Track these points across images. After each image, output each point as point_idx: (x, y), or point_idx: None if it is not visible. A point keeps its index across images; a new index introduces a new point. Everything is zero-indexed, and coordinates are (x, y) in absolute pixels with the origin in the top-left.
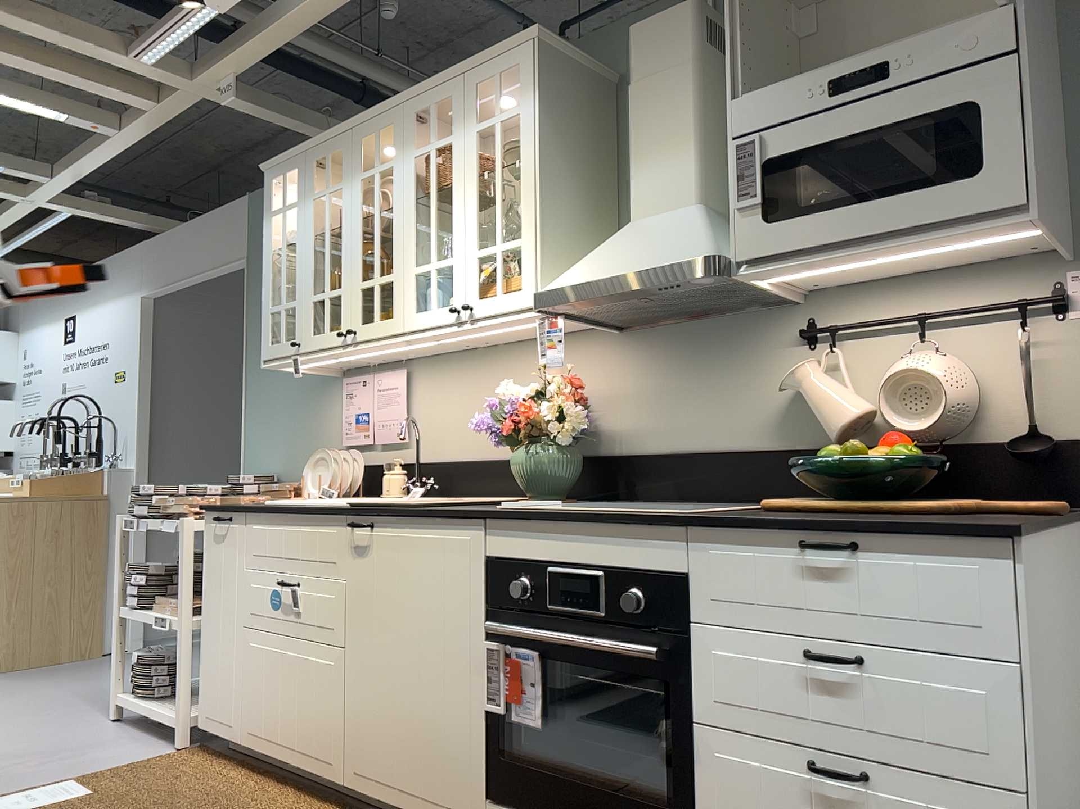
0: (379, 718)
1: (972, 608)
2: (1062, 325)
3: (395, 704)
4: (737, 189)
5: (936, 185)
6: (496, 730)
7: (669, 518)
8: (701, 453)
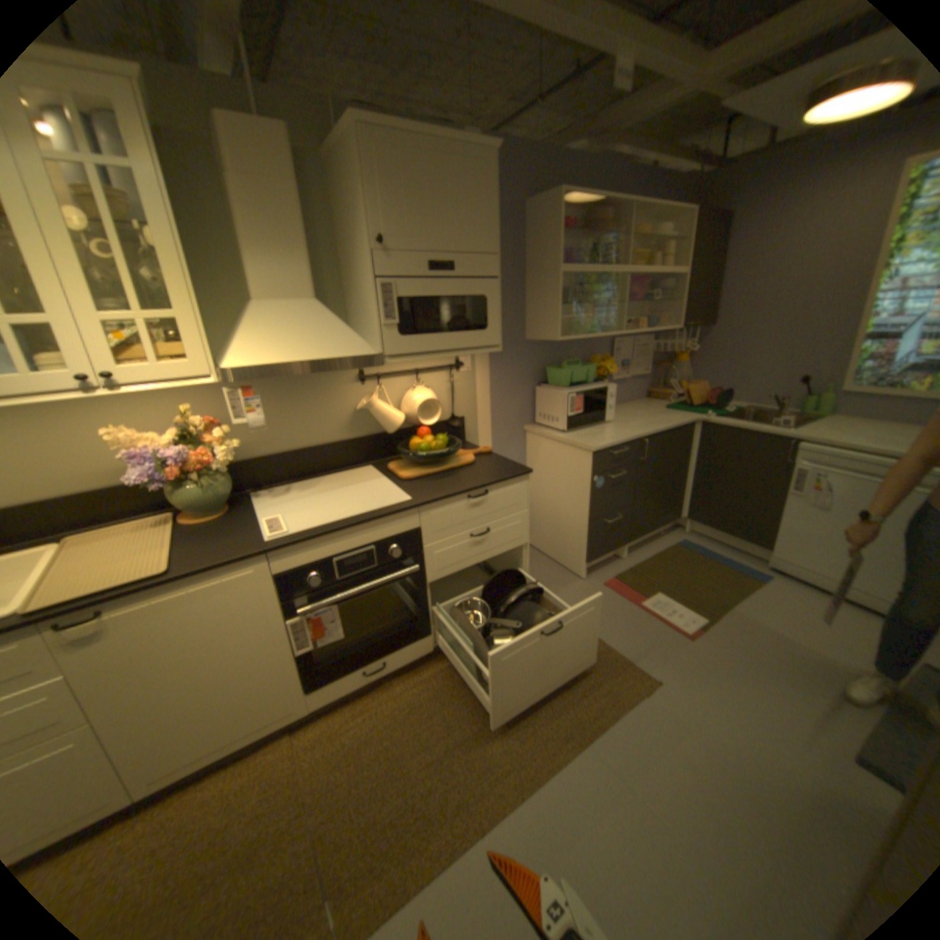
0: (173, 731)
1: (517, 499)
2: (460, 375)
3: (192, 710)
4: (384, 312)
5: (474, 331)
6: (304, 660)
7: (413, 507)
8: (304, 449)
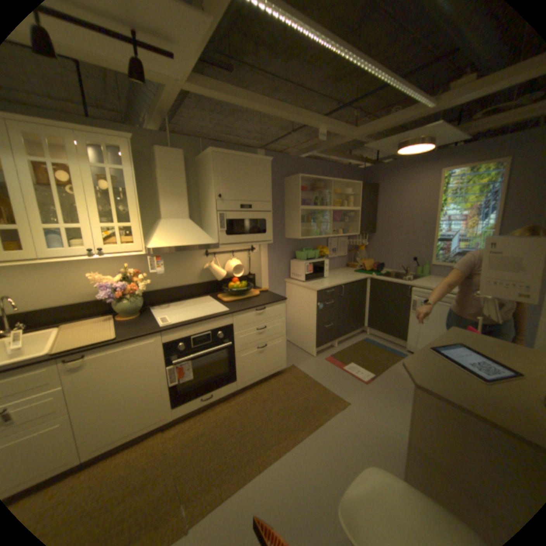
0: (106, 423)
1: (280, 312)
2: (253, 253)
3: (117, 412)
4: (220, 225)
5: (260, 234)
6: (173, 389)
7: (230, 313)
8: (177, 287)
